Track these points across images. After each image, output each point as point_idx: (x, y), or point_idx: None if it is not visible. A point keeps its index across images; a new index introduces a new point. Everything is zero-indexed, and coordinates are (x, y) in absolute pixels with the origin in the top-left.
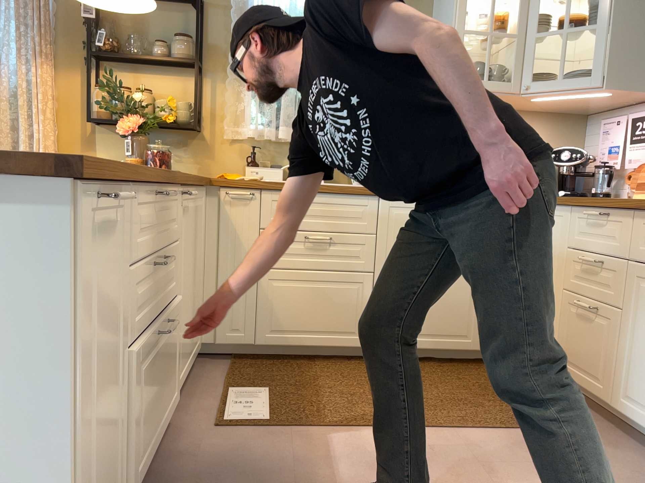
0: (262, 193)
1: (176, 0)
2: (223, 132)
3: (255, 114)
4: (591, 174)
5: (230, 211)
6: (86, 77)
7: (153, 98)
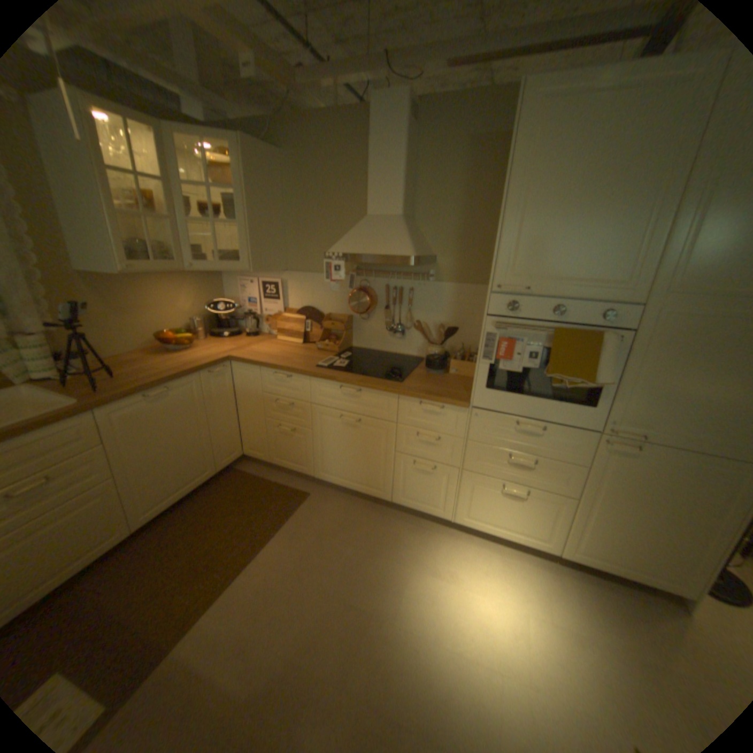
0: None
1: None
2: None
3: None
4: (241, 319)
5: None
6: None
7: None
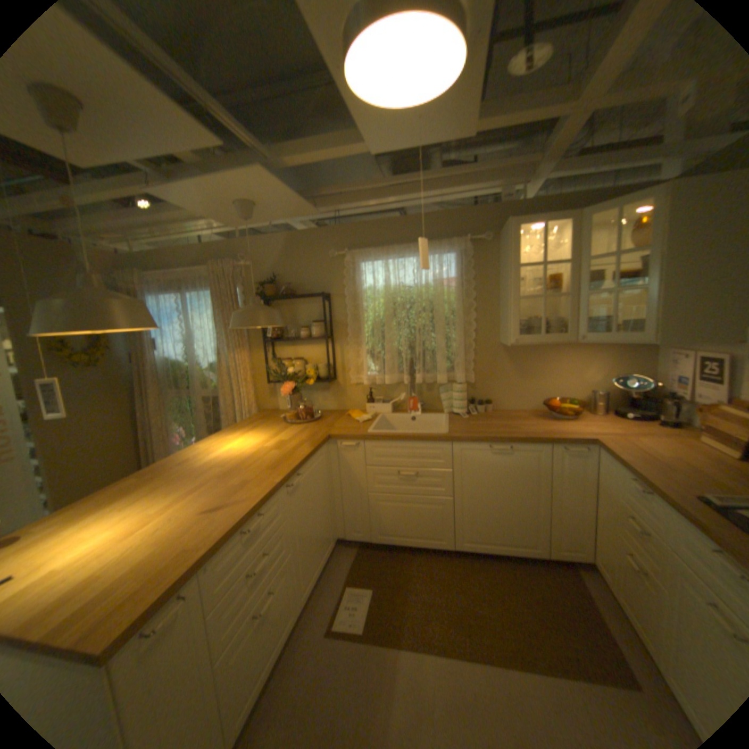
0: (365, 442)
1: (311, 296)
2: (350, 379)
3: (368, 368)
4: (659, 402)
5: (345, 455)
6: (265, 353)
7: (304, 361)
